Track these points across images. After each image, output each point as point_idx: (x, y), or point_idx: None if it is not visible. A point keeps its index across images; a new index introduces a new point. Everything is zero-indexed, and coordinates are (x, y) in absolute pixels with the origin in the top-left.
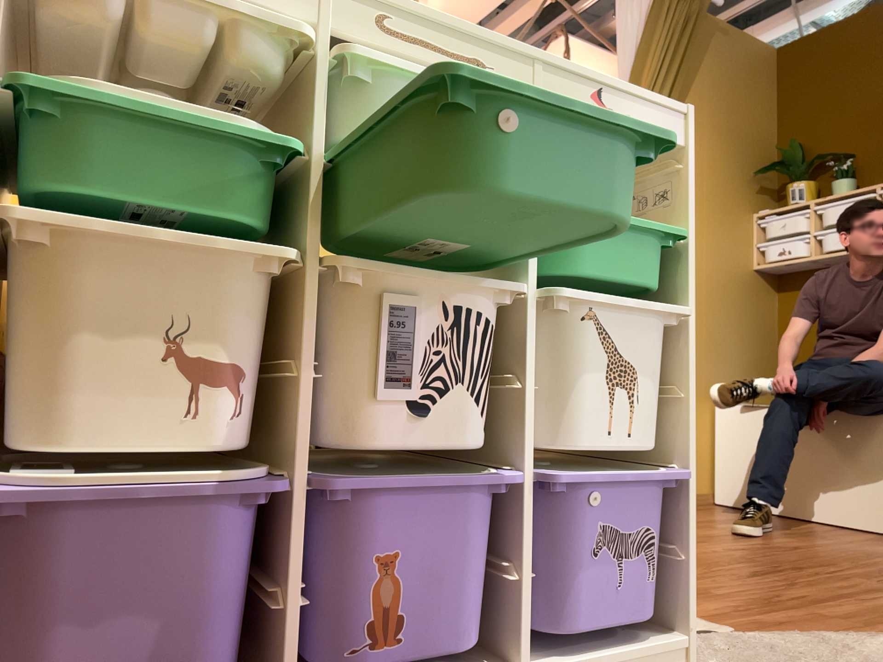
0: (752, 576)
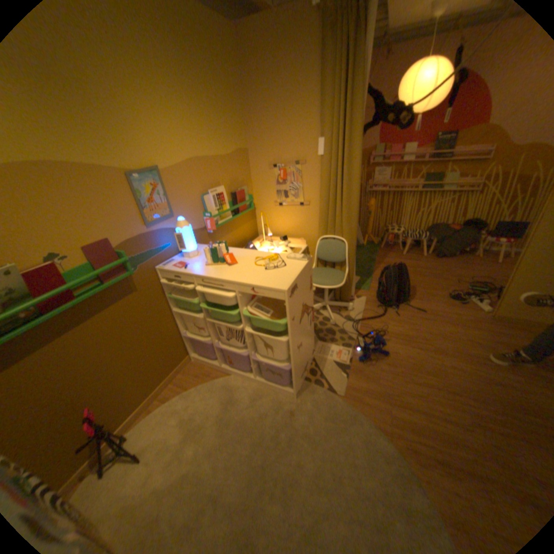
0: (414, 386)
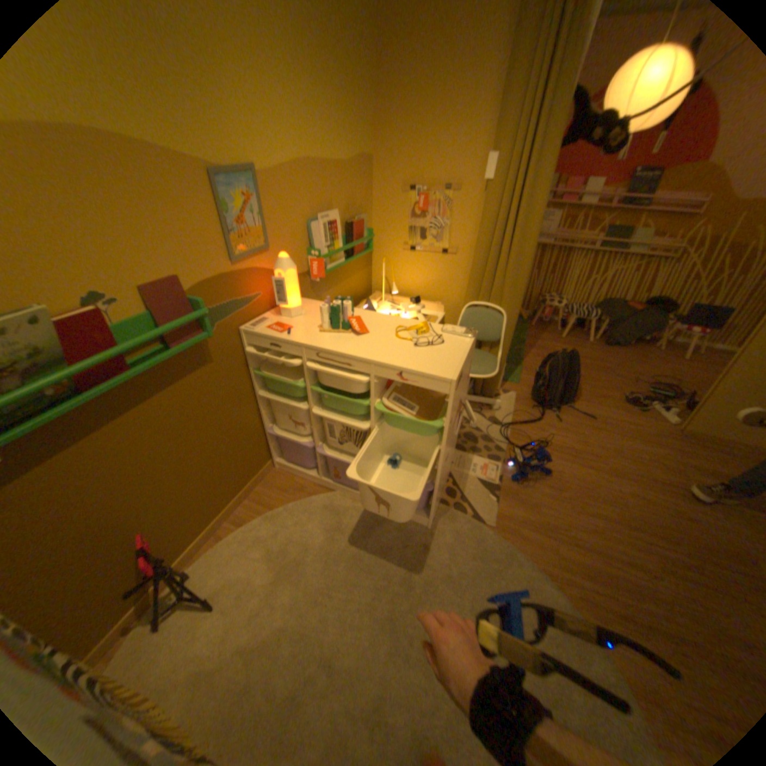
0: (585, 518)
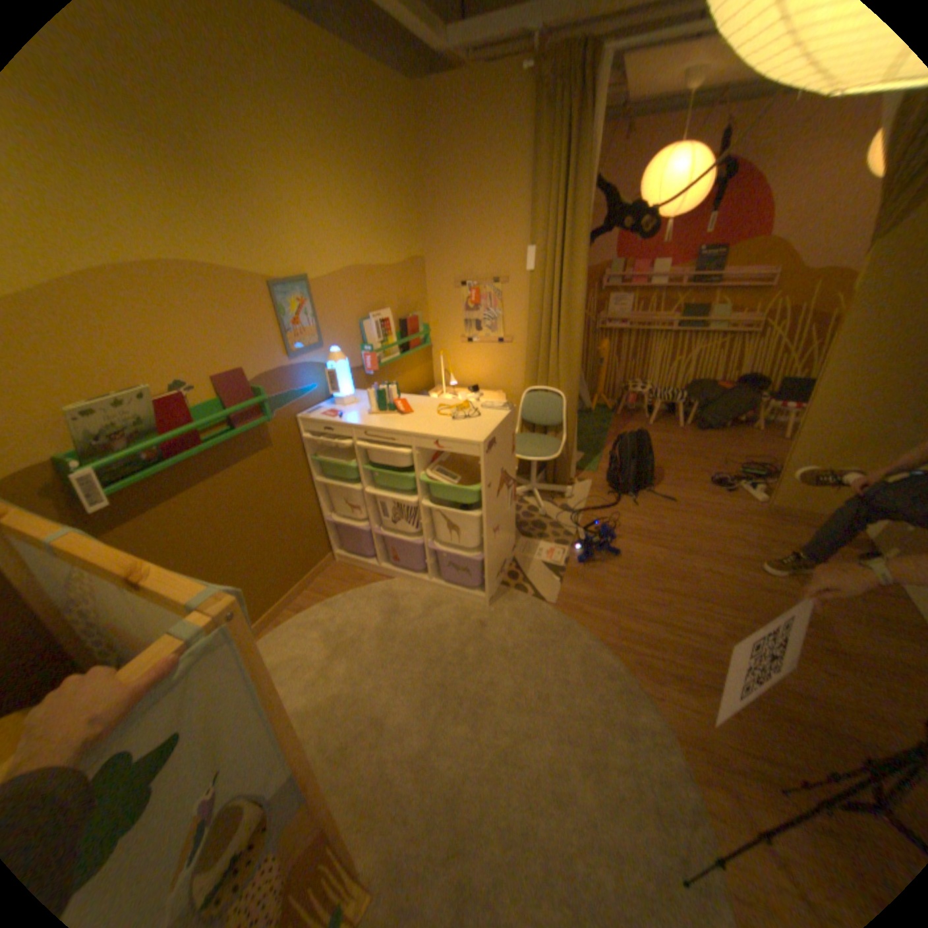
0: (652, 593)
